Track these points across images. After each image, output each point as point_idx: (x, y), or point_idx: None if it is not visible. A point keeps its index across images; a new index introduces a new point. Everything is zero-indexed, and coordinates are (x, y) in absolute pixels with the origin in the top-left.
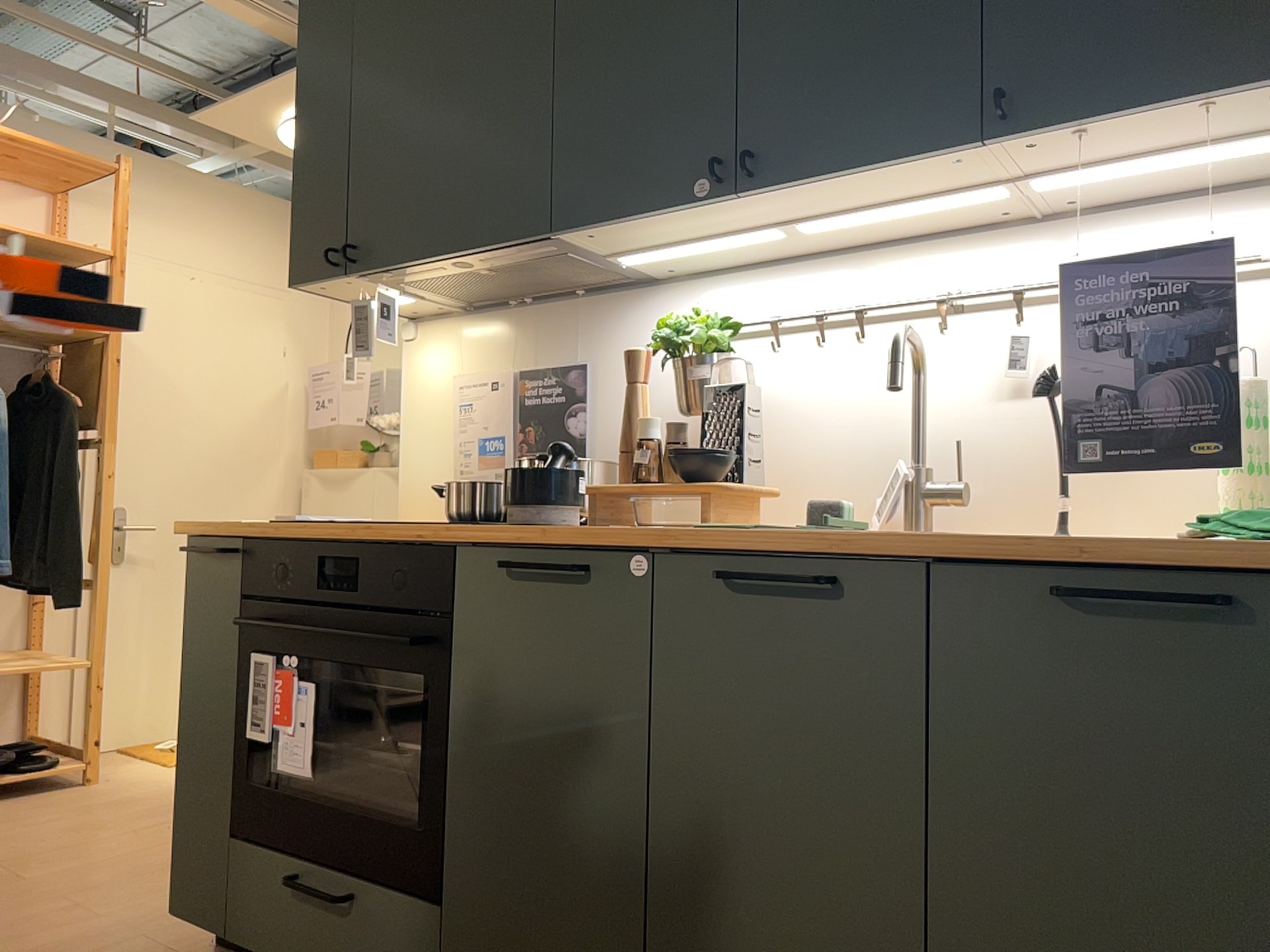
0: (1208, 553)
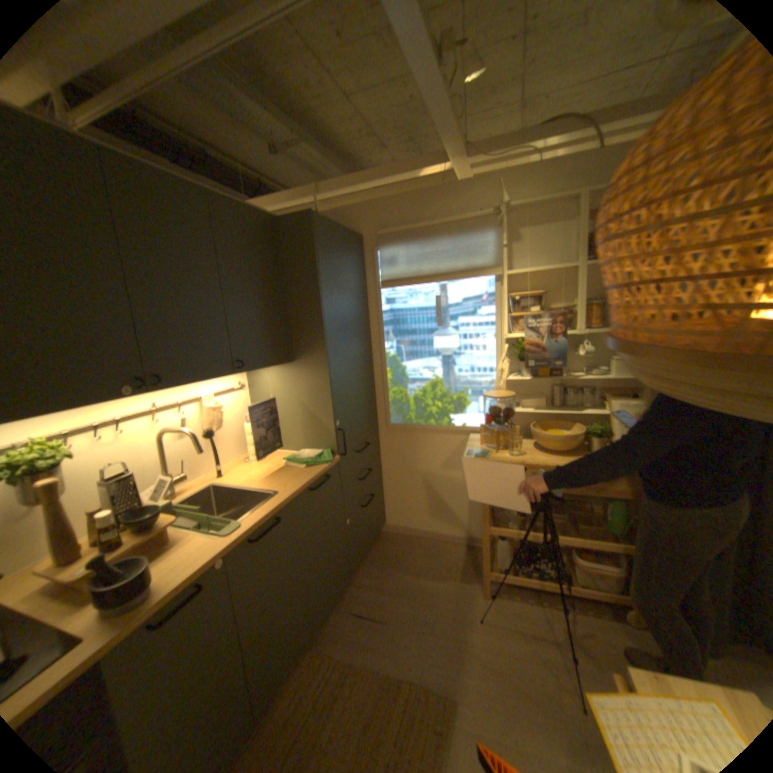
0: (325, 471)
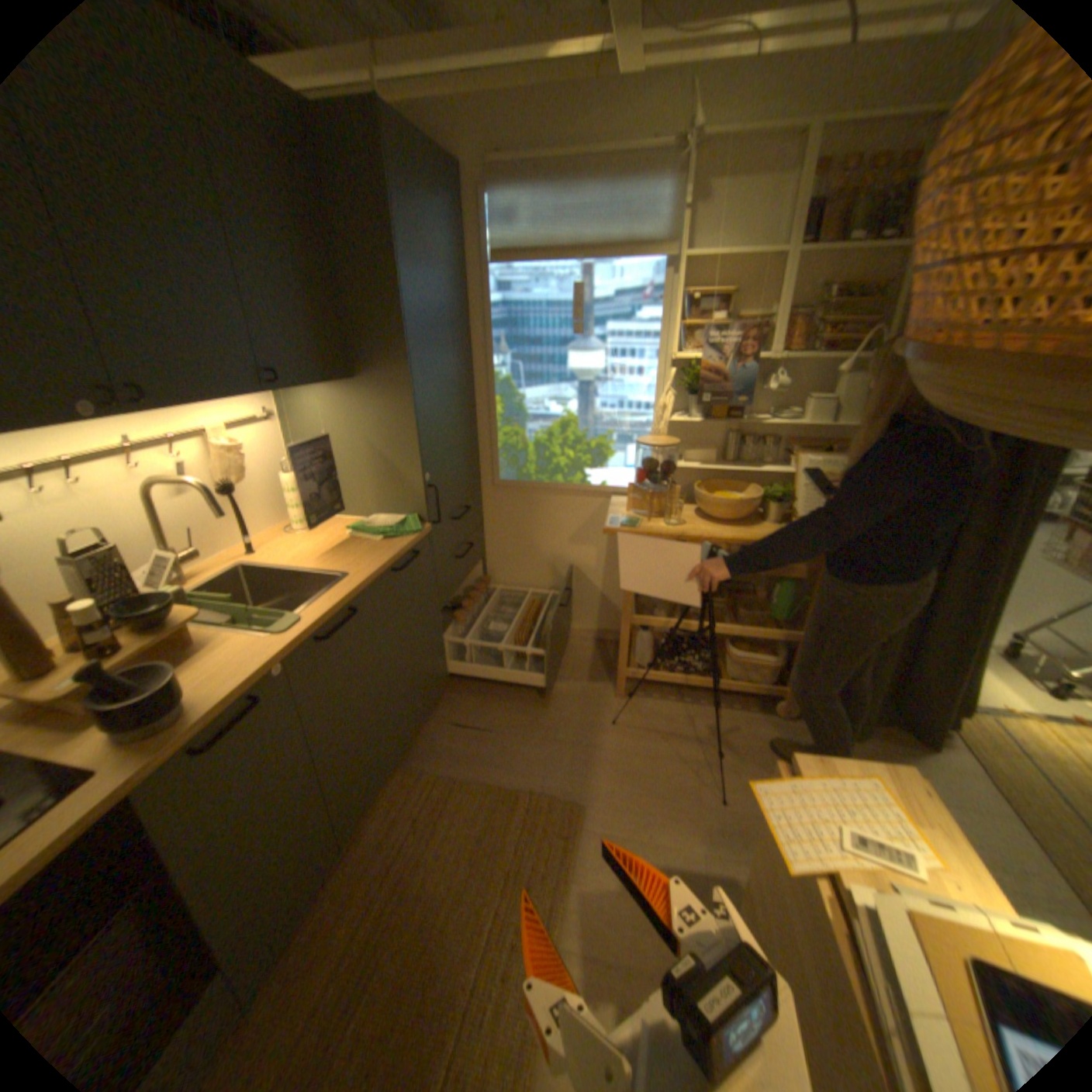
0: (412, 544)
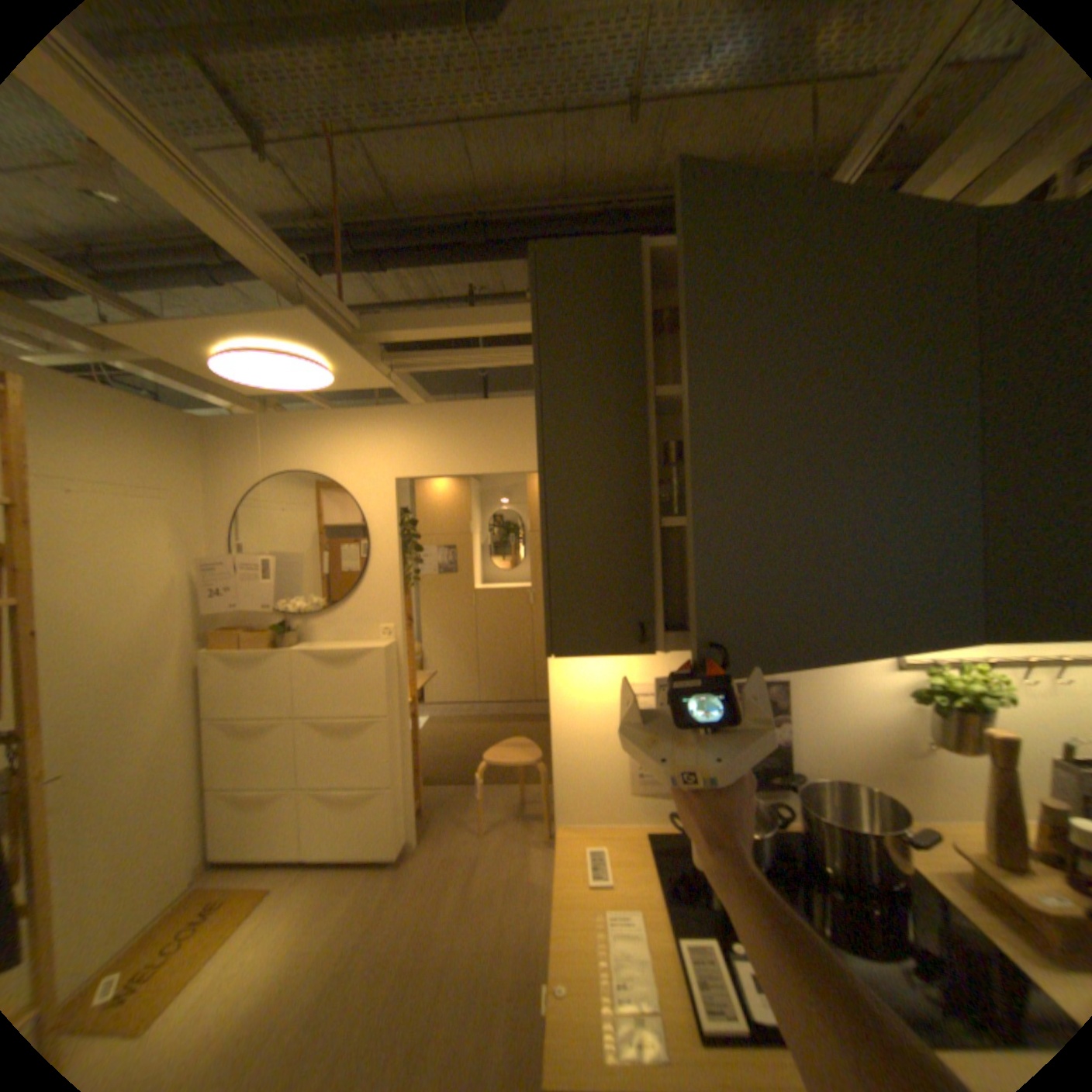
0: None
